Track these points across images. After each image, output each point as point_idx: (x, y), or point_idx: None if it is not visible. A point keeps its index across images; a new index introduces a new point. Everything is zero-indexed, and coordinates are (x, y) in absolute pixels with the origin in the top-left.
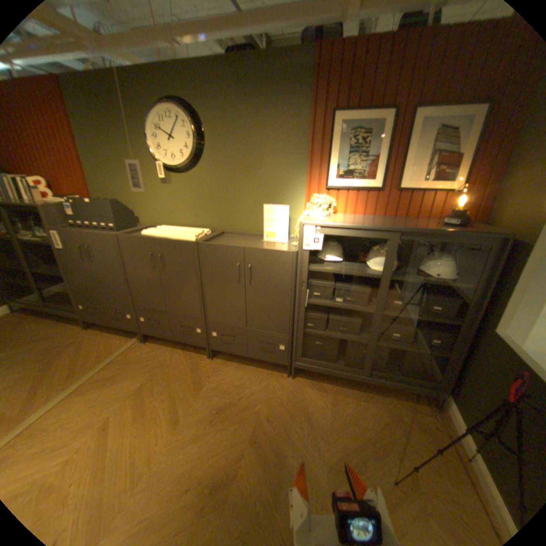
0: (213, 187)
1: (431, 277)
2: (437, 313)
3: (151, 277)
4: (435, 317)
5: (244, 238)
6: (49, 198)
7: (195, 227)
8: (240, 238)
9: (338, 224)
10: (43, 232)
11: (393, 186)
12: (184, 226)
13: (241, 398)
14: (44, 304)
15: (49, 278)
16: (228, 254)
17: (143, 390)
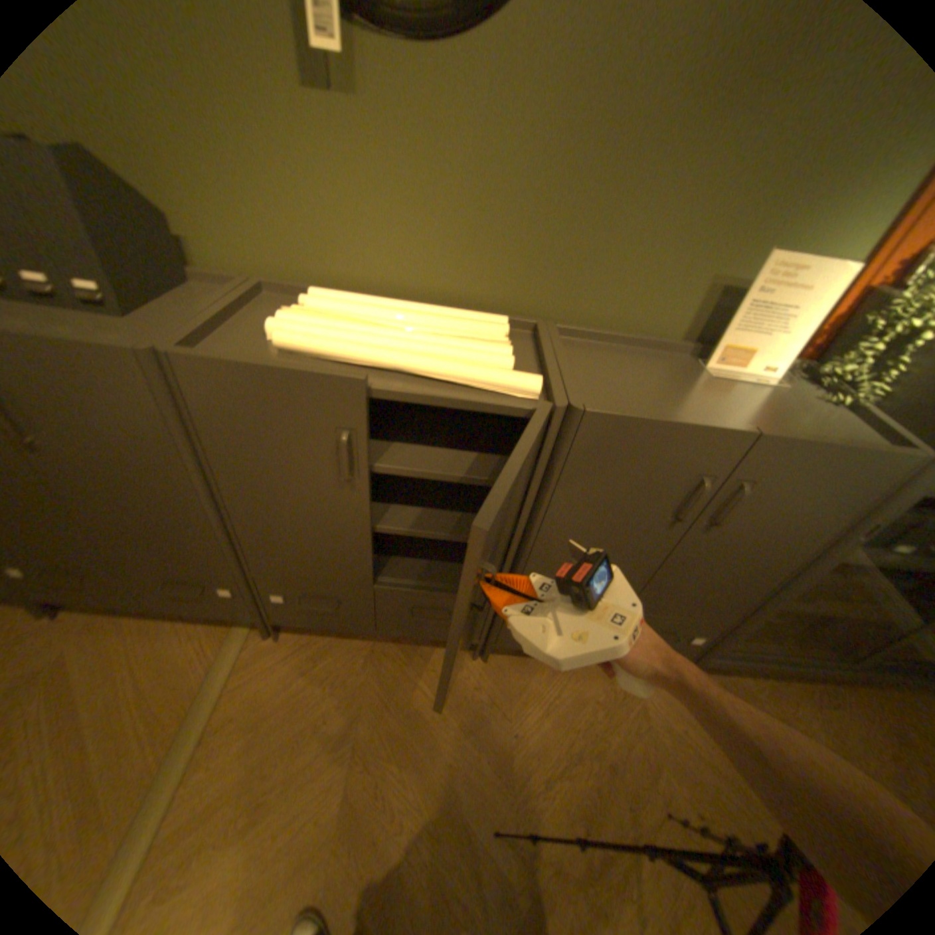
0: (557, 142)
1: None
2: None
3: (333, 505)
4: None
5: (638, 358)
6: None
7: (437, 298)
8: (620, 353)
9: None
10: None
11: None
12: (393, 292)
13: (613, 764)
14: None
15: None
16: (688, 451)
17: (362, 812)
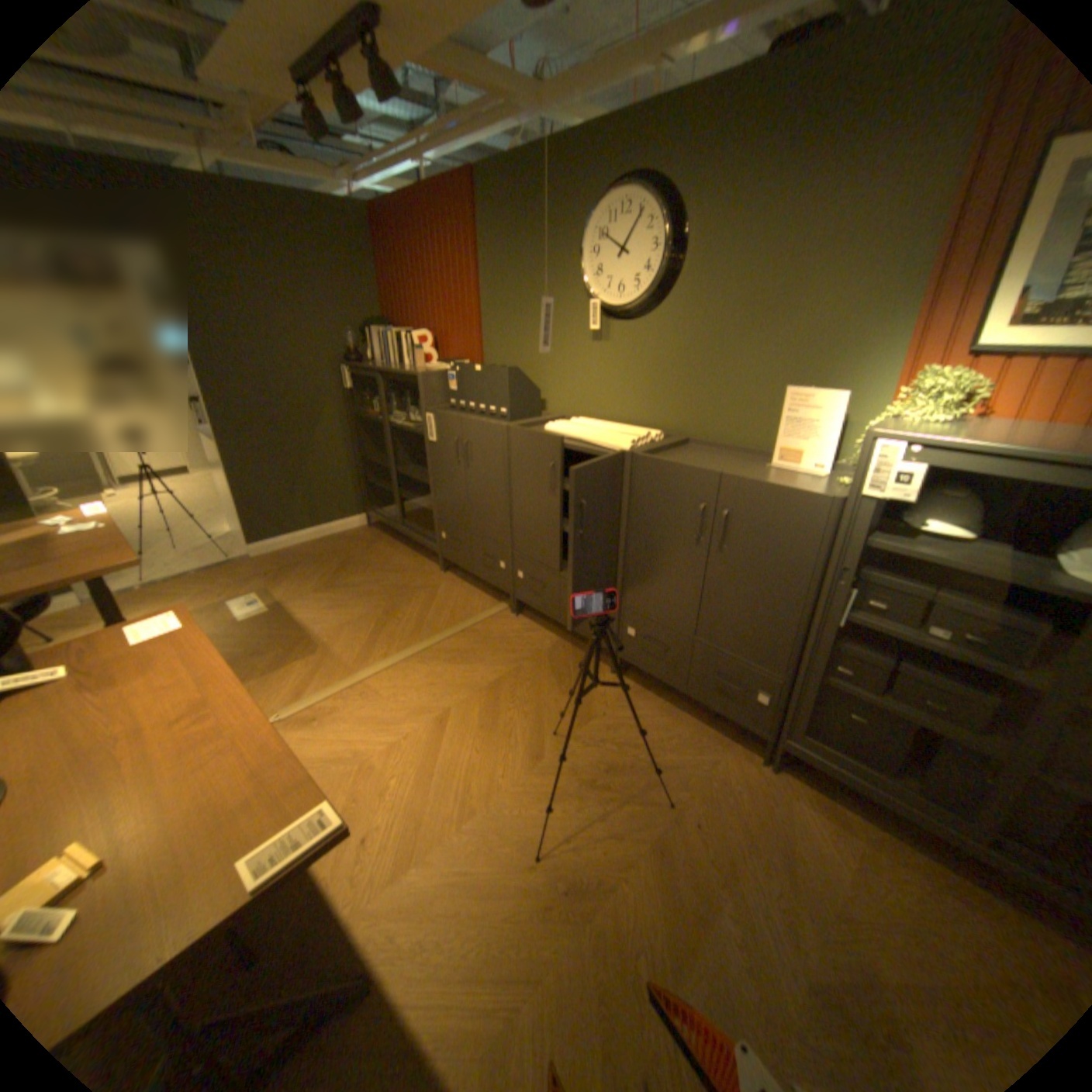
0: (687, 348)
1: None
2: None
3: (547, 506)
4: None
5: (731, 457)
6: (434, 364)
7: (637, 425)
8: (721, 454)
9: (981, 443)
10: (420, 415)
11: None
12: (619, 422)
13: (658, 764)
14: (405, 521)
15: (417, 485)
16: (689, 483)
17: (503, 687)
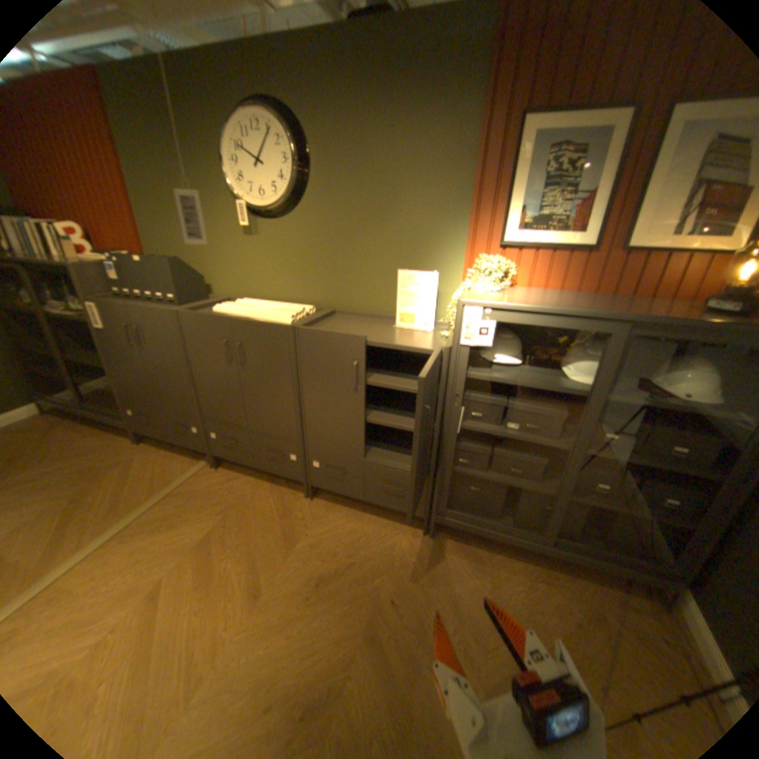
0: (321, 242)
1: (675, 398)
2: (679, 458)
3: (226, 376)
4: (676, 464)
5: (366, 322)
6: (86, 254)
7: (292, 302)
8: (359, 321)
9: (522, 306)
10: (79, 303)
11: (615, 244)
12: (276, 300)
13: (352, 563)
14: (82, 405)
15: (90, 369)
16: (341, 347)
17: (211, 542)
